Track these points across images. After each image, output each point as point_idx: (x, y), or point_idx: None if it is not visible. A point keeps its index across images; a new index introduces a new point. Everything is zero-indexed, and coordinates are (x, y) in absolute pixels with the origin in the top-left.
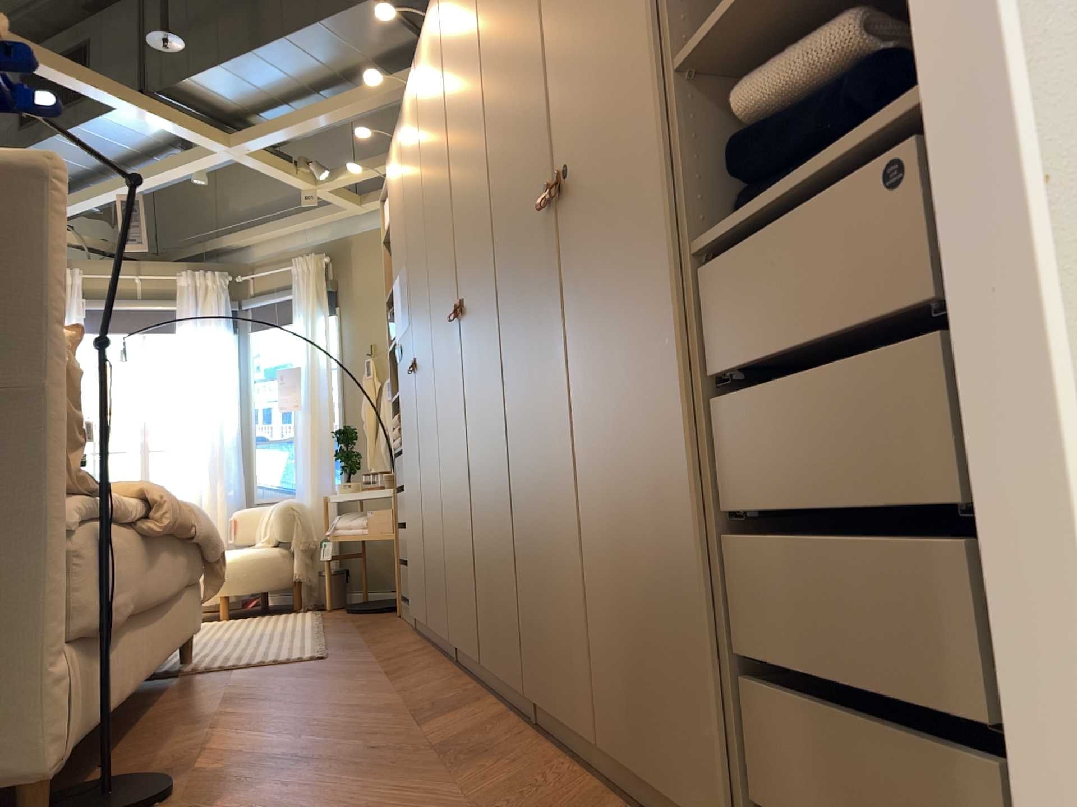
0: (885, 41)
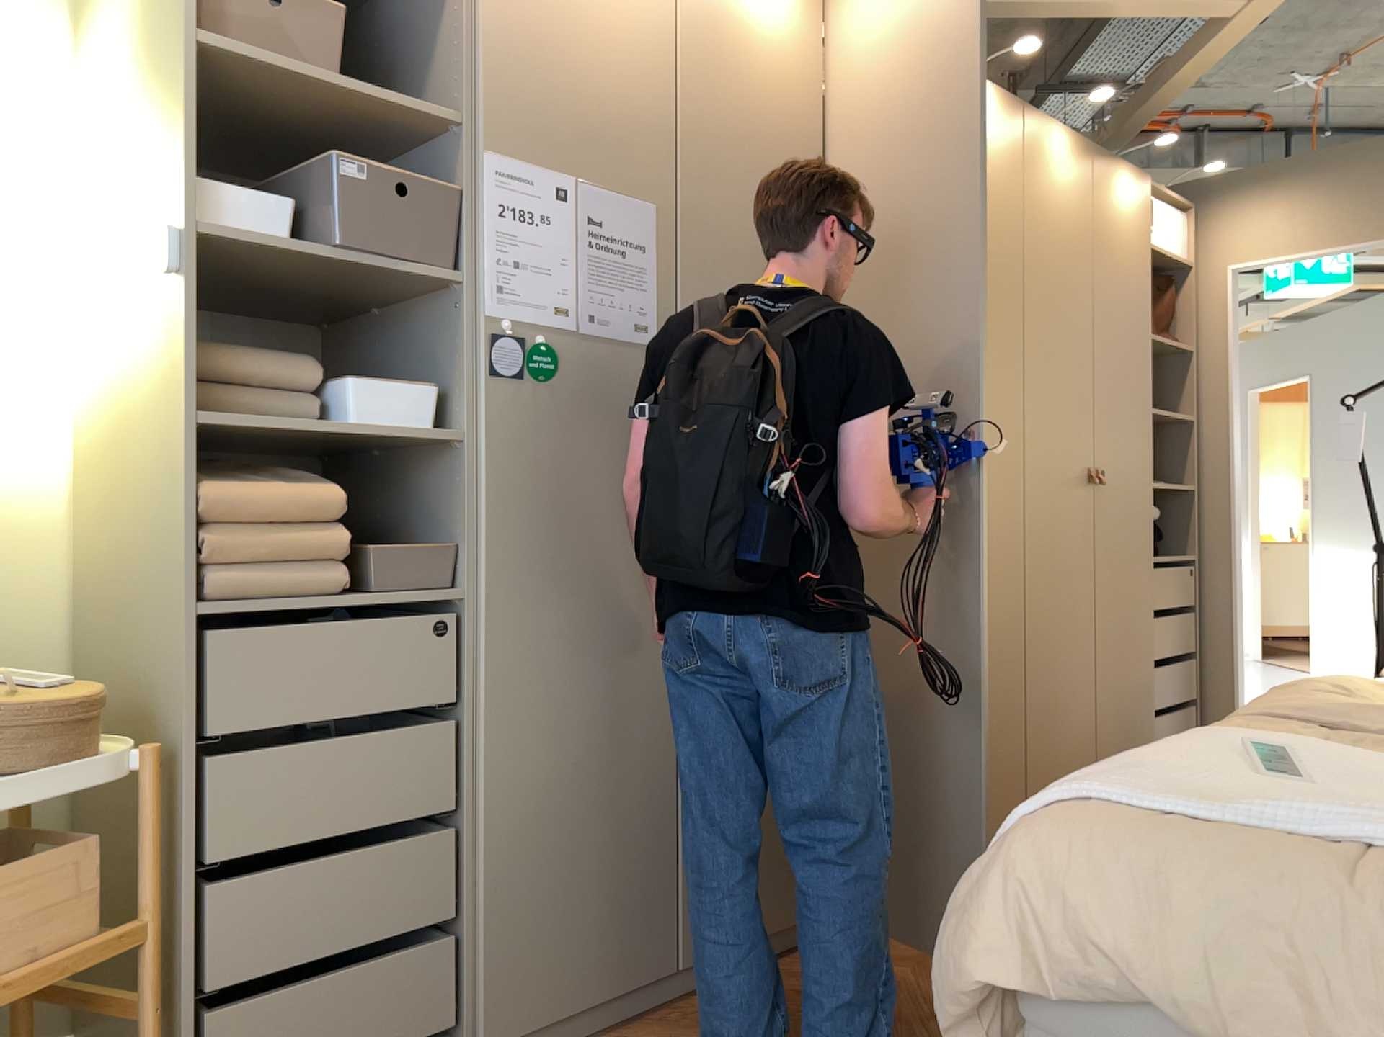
0: (1156, 517)
